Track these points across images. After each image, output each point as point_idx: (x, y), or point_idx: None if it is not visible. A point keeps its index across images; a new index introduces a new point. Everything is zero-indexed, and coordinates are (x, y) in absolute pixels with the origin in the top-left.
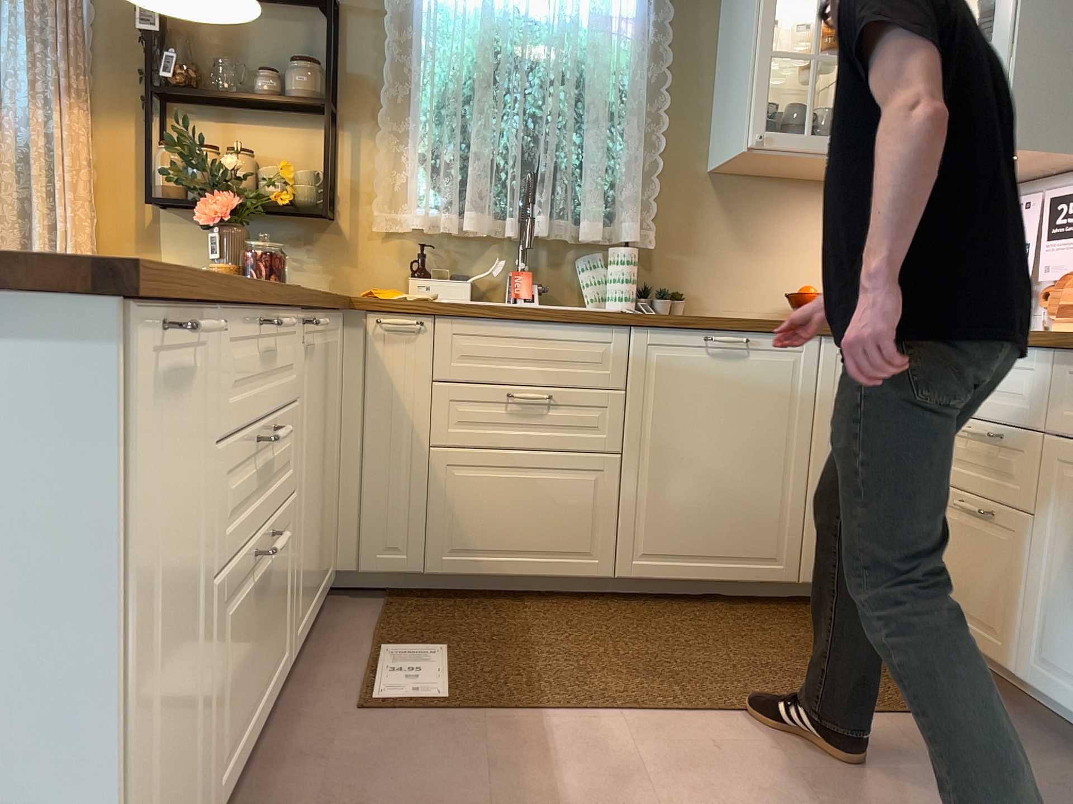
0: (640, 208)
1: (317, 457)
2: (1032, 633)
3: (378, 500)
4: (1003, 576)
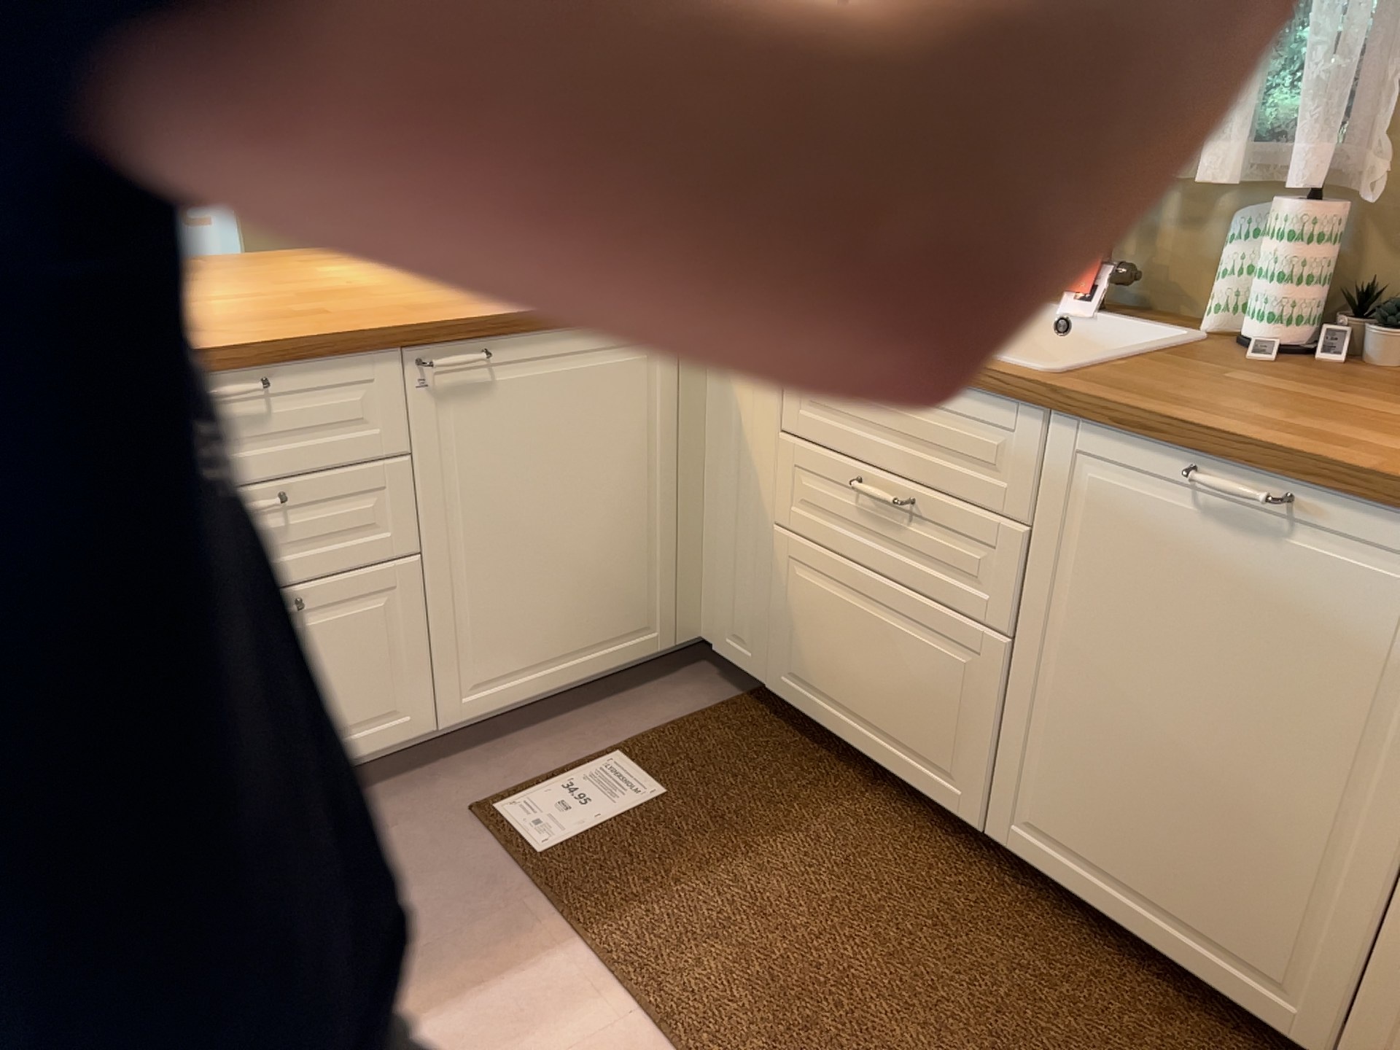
0: (1340, 114)
1: (547, 509)
2: None
3: (729, 571)
4: None
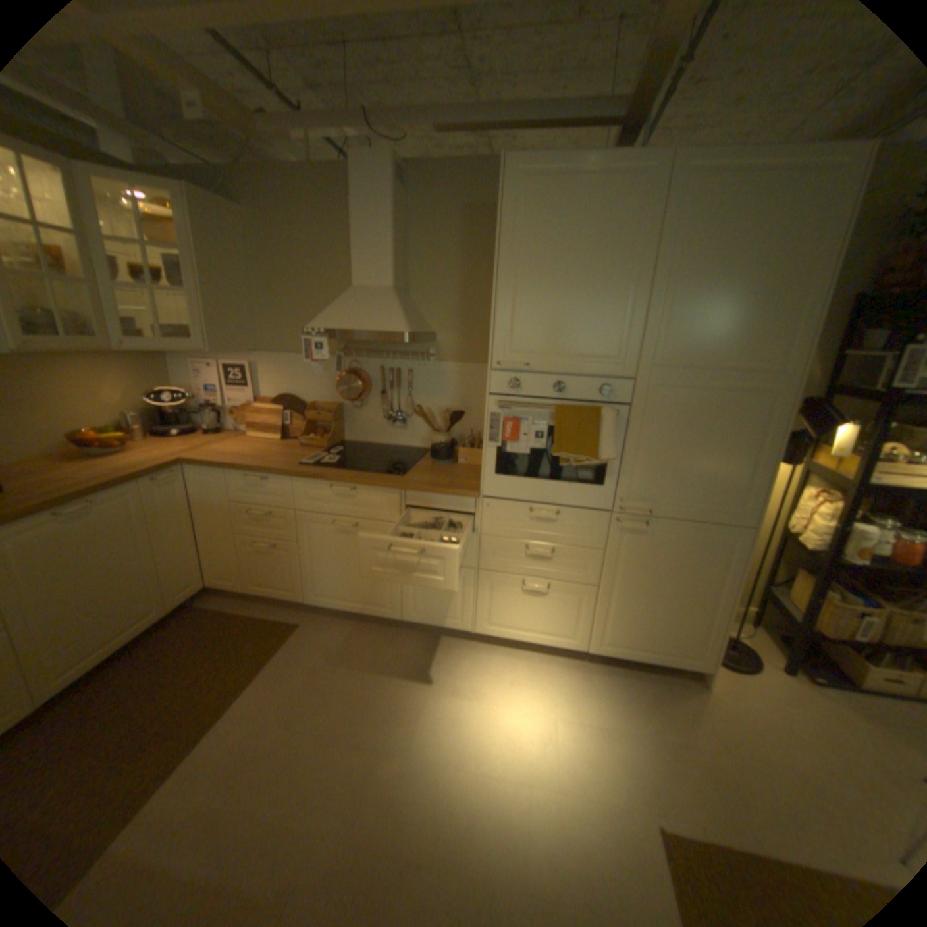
0: None
1: None
2: (307, 587)
3: None
4: (286, 569)
